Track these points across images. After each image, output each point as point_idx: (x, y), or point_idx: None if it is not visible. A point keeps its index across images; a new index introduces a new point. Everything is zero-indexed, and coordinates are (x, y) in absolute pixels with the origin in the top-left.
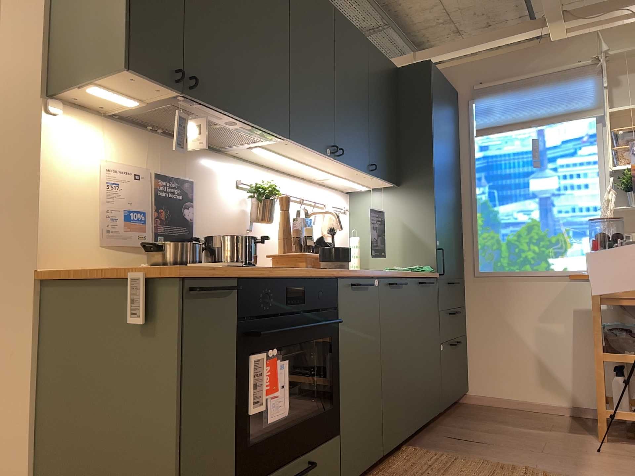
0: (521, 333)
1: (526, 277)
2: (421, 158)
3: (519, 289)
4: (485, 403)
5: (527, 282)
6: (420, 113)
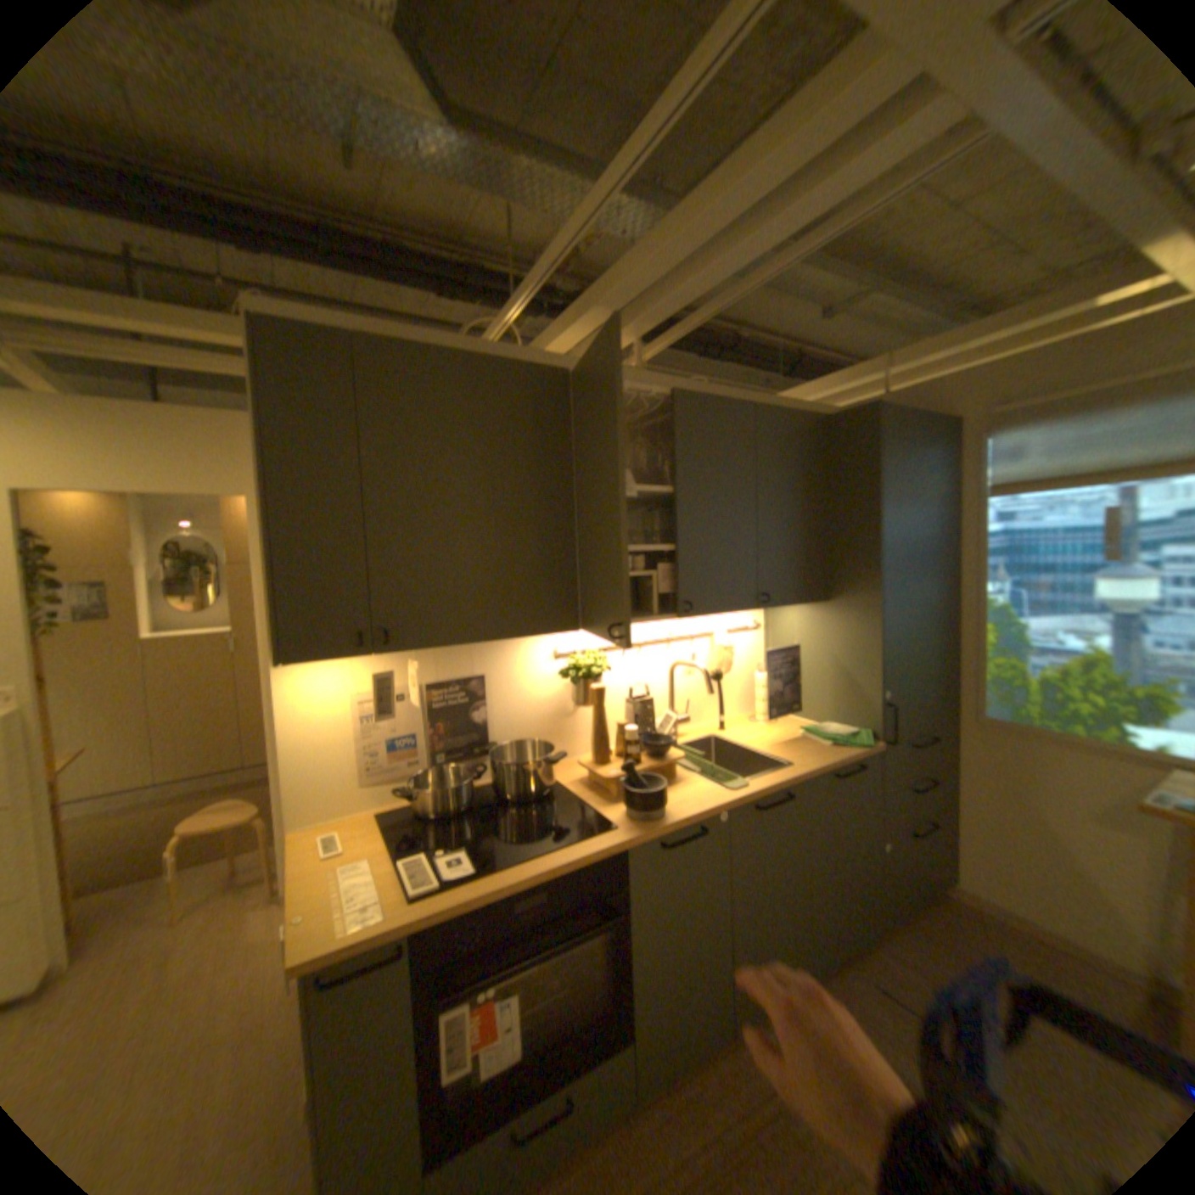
0: (1057, 832)
1: (1075, 745)
2: (861, 563)
3: (1058, 761)
4: (982, 912)
5: (1075, 753)
6: (861, 489)
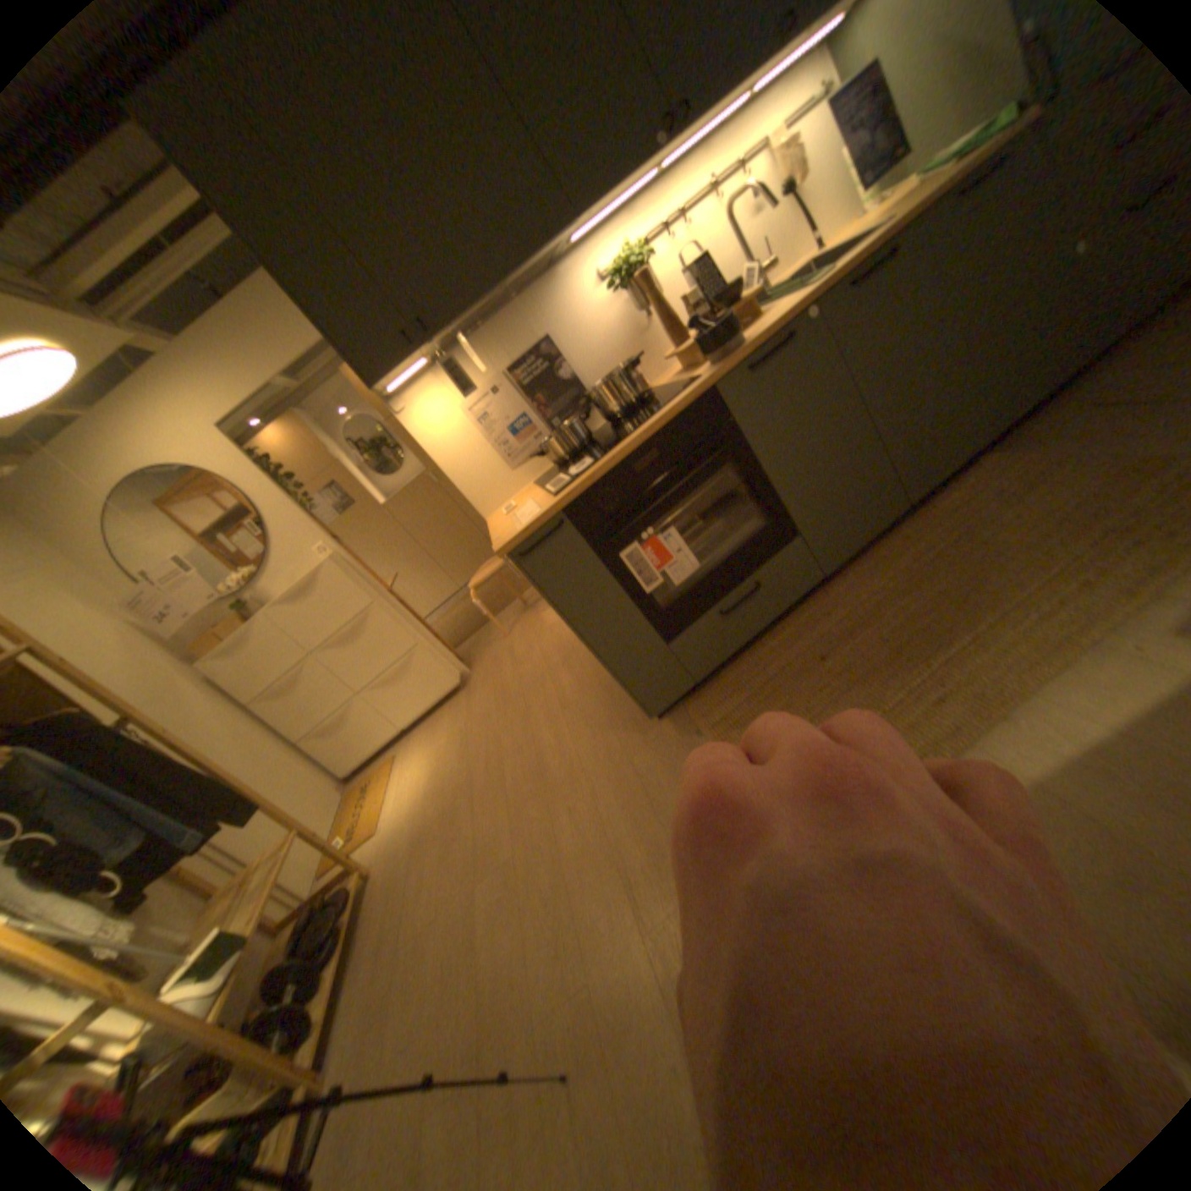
0: None
1: None
2: None
3: None
4: None
5: None
6: None
